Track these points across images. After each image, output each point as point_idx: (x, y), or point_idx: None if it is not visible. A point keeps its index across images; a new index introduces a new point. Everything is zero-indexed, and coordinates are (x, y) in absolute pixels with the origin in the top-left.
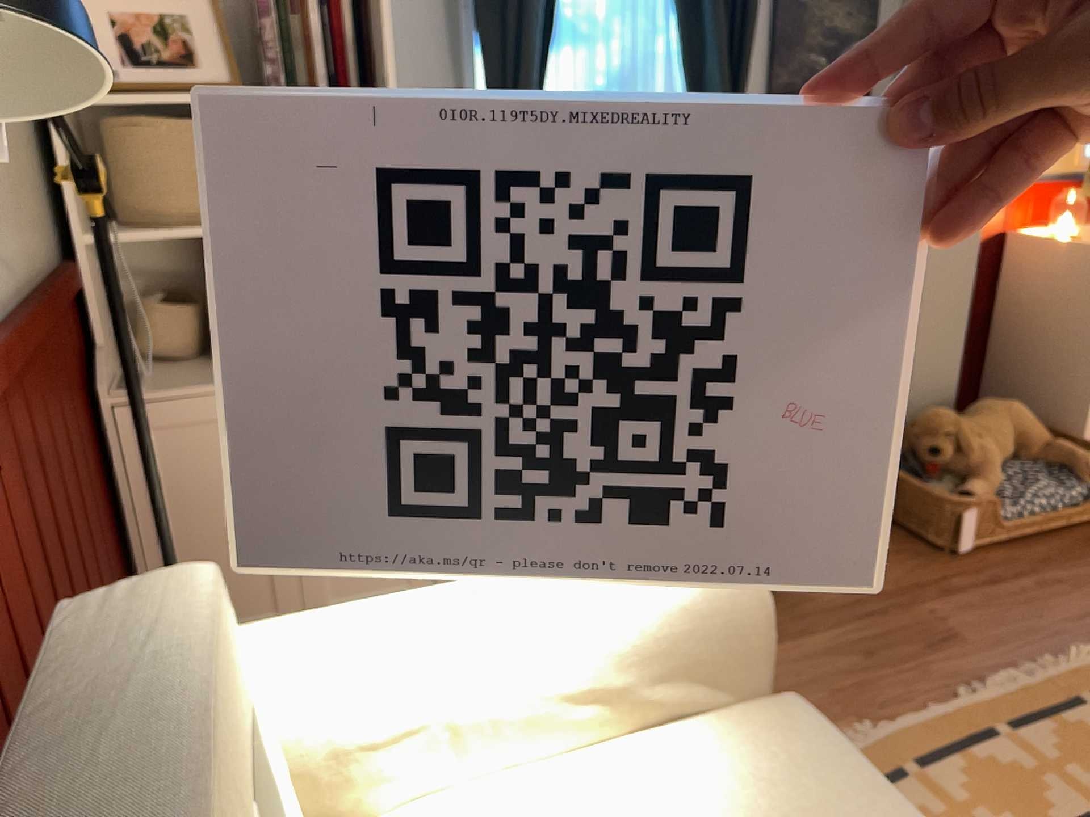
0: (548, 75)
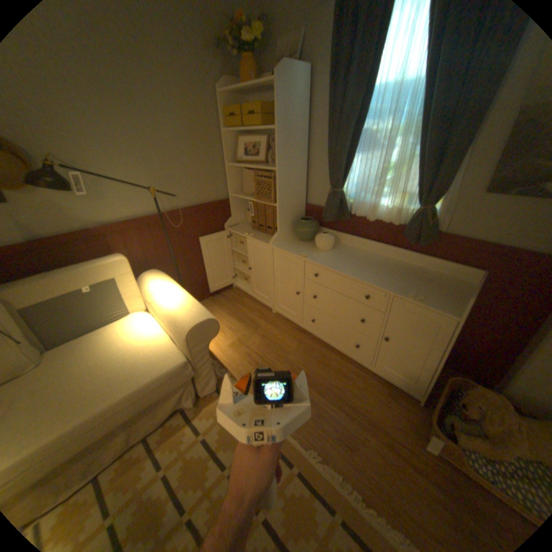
0: (354, 162)
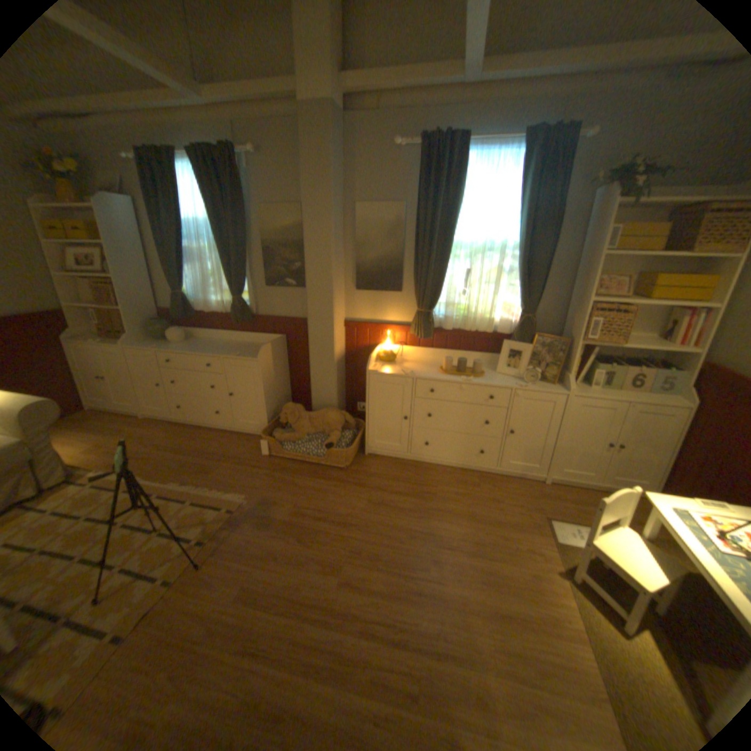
0: (182, 271)
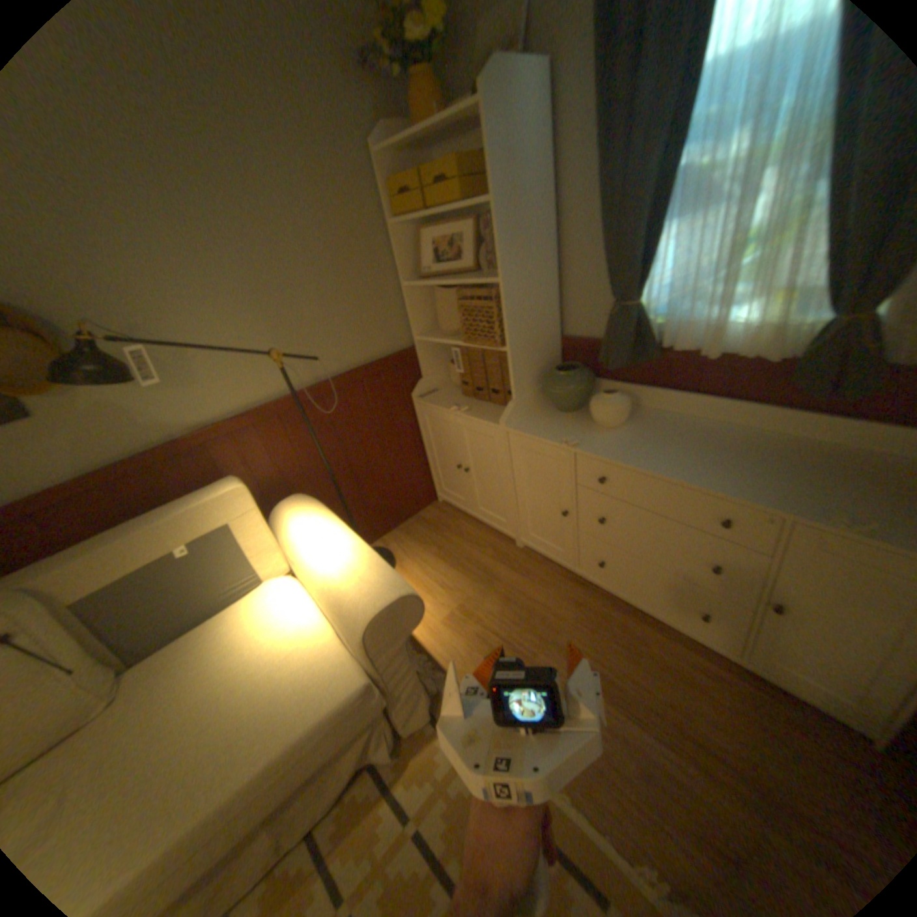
0: (664, 239)
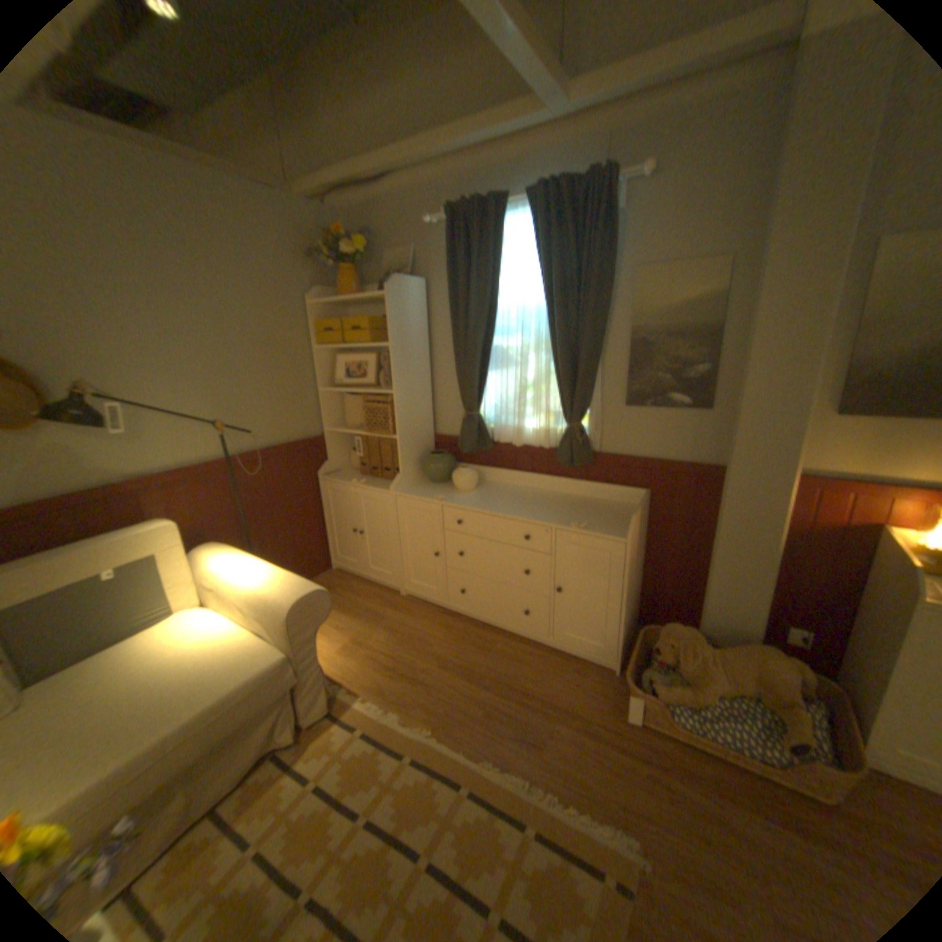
0: (488, 380)
